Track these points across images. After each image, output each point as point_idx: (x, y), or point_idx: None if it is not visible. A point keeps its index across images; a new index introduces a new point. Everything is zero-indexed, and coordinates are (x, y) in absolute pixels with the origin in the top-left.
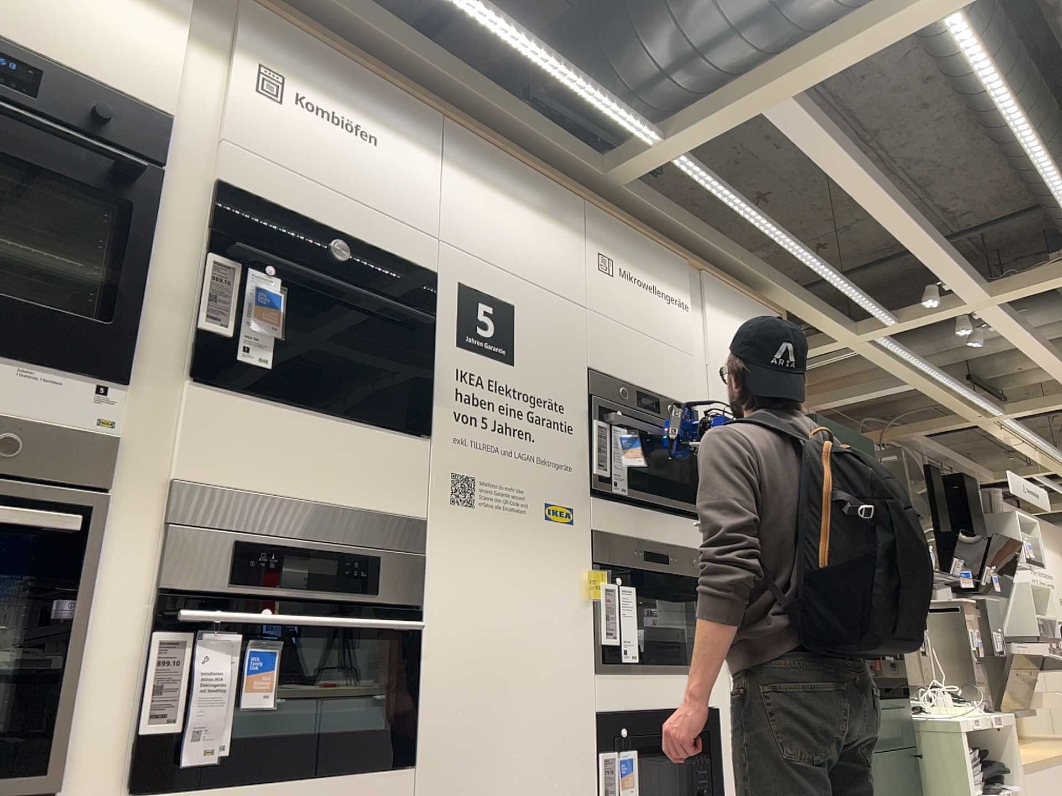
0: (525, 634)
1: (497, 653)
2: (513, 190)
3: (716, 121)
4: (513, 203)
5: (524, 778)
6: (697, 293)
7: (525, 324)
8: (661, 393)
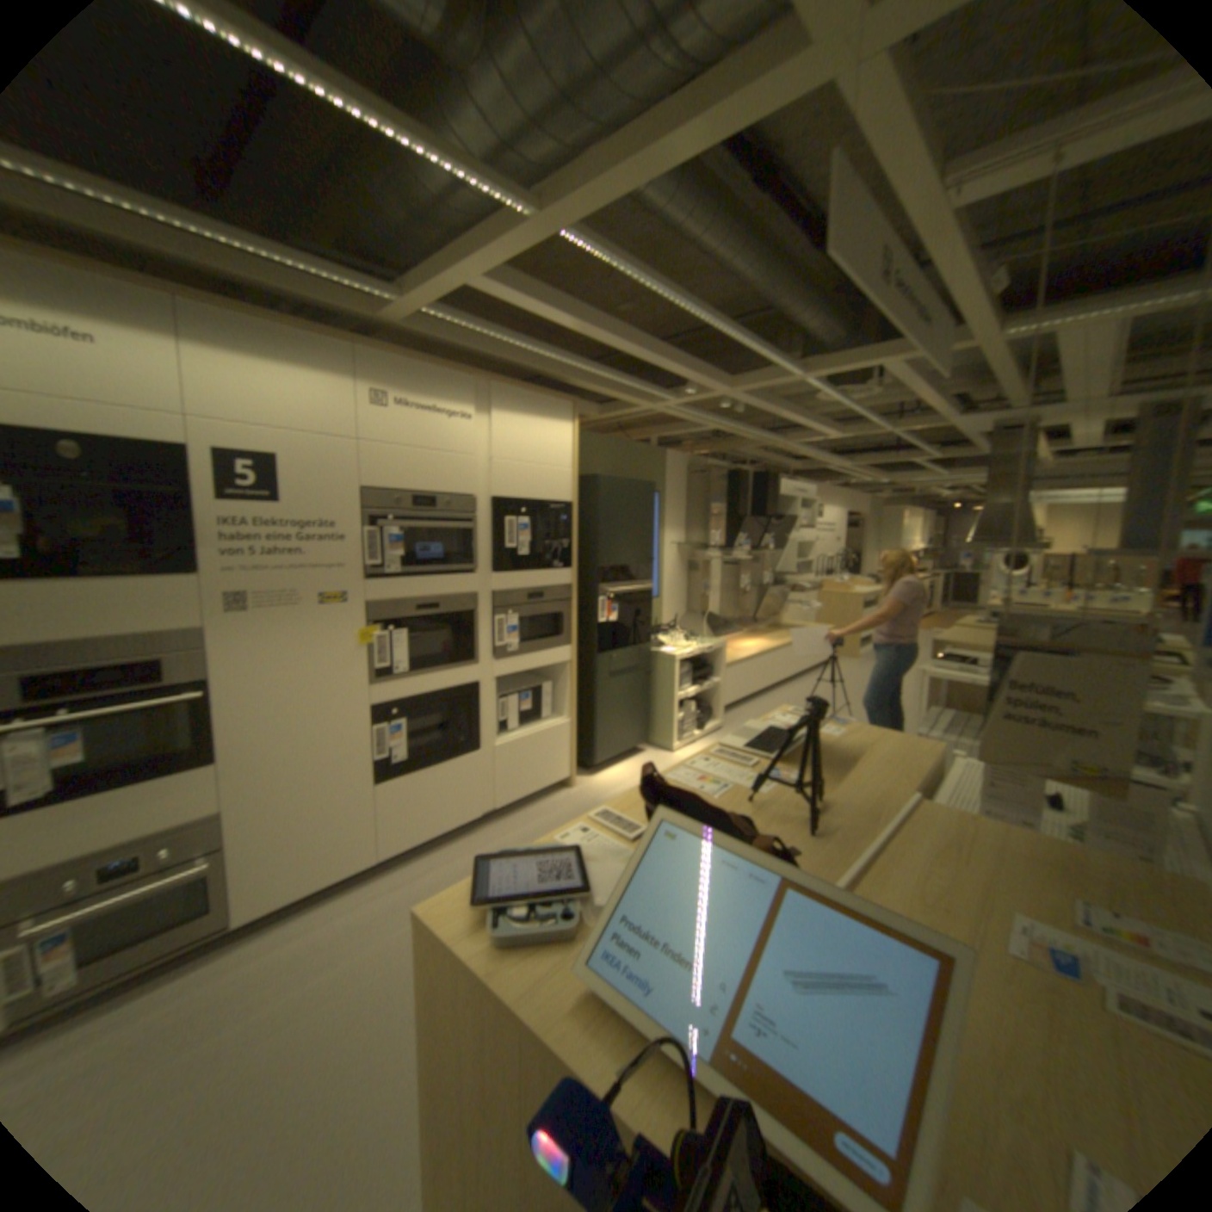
0: (303, 684)
1: (276, 701)
2: (266, 344)
3: (431, 283)
4: (267, 358)
5: (307, 763)
6: (492, 399)
7: (289, 467)
8: (444, 492)
